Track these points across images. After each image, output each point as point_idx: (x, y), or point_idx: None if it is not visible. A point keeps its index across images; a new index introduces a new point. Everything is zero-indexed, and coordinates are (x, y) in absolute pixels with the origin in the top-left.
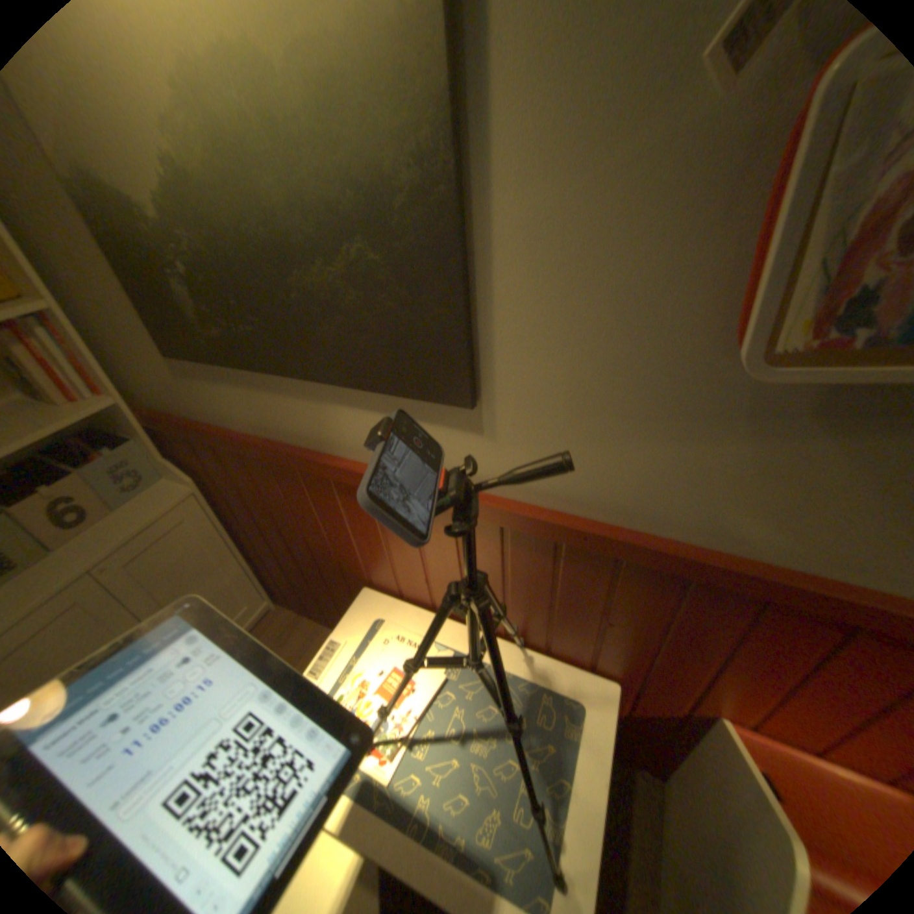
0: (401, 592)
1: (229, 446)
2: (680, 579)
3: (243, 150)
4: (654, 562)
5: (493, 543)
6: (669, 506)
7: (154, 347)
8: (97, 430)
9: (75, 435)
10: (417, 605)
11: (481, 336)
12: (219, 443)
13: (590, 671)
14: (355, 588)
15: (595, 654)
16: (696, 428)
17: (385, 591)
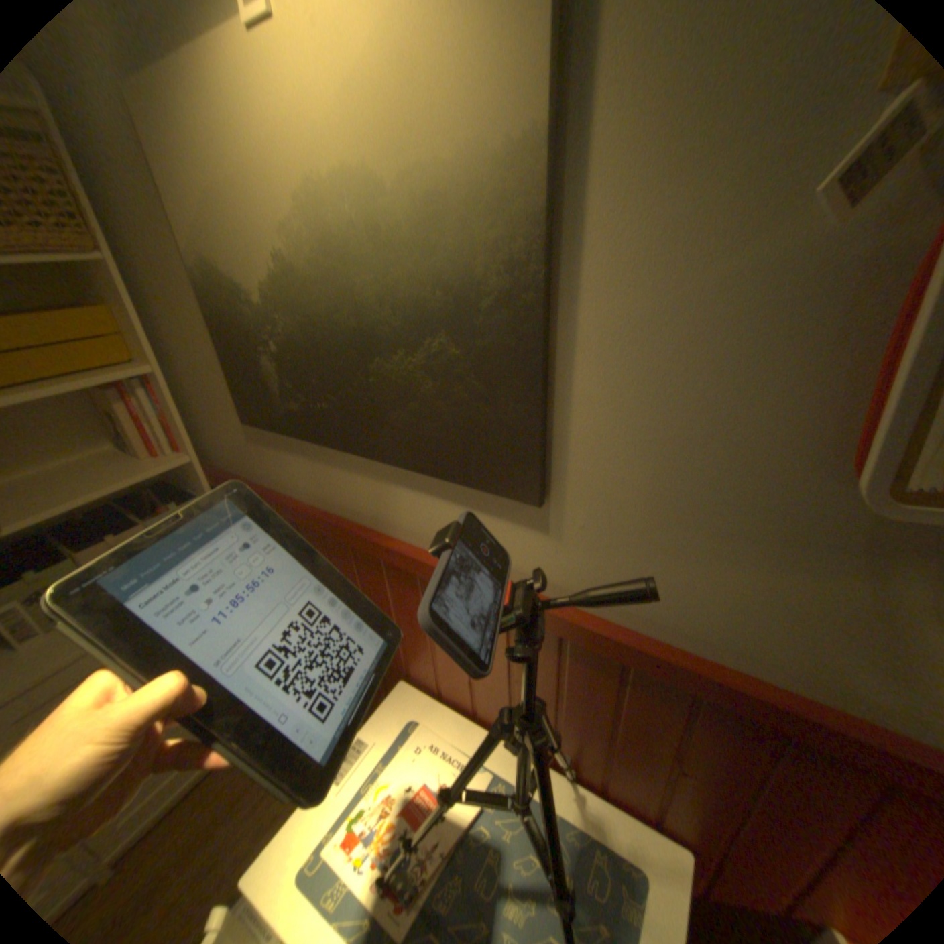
0: (440, 692)
1: (287, 514)
2: (776, 733)
3: (346, 252)
4: (745, 707)
5: (549, 653)
6: (764, 642)
7: (235, 413)
8: (168, 484)
9: (148, 487)
10: (456, 710)
11: (556, 434)
12: (278, 510)
13: (656, 828)
14: (391, 679)
15: (663, 807)
16: (800, 556)
17: (423, 687)
